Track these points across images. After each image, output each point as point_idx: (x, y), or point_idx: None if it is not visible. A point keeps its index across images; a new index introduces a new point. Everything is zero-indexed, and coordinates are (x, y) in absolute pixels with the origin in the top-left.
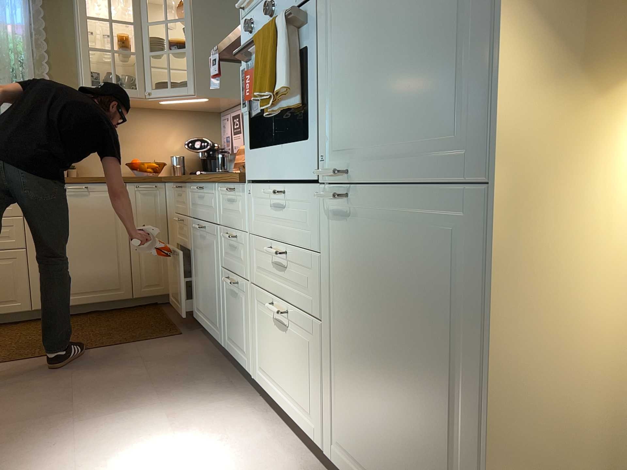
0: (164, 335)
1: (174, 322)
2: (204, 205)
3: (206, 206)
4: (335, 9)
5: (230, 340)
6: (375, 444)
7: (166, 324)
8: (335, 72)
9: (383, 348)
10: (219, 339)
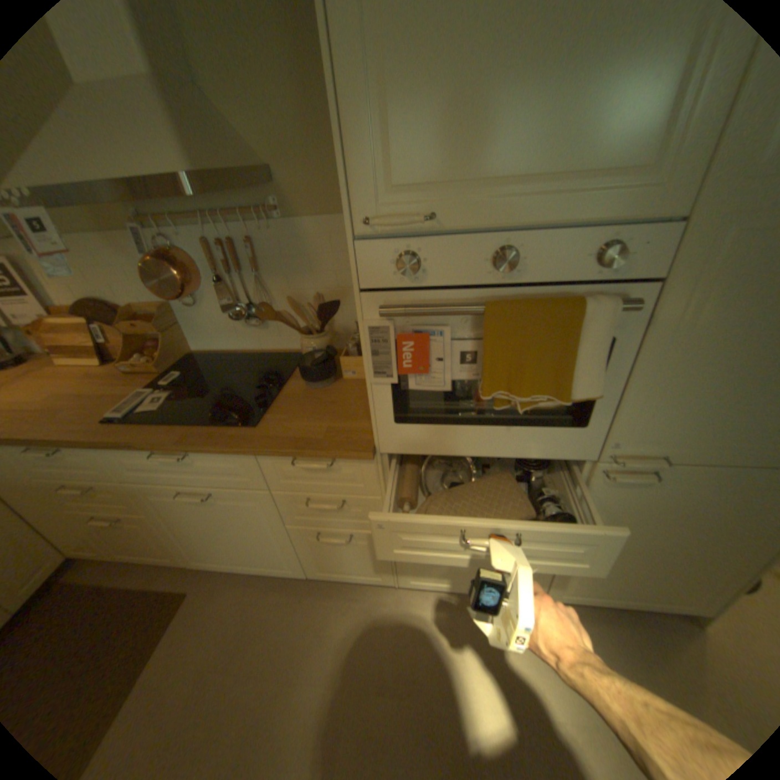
0: (166, 616)
1: (138, 588)
2: (197, 472)
3: (207, 473)
4: (698, 309)
5: (326, 572)
6: (627, 586)
7: (132, 599)
8: (668, 374)
9: (662, 548)
10: (293, 575)
